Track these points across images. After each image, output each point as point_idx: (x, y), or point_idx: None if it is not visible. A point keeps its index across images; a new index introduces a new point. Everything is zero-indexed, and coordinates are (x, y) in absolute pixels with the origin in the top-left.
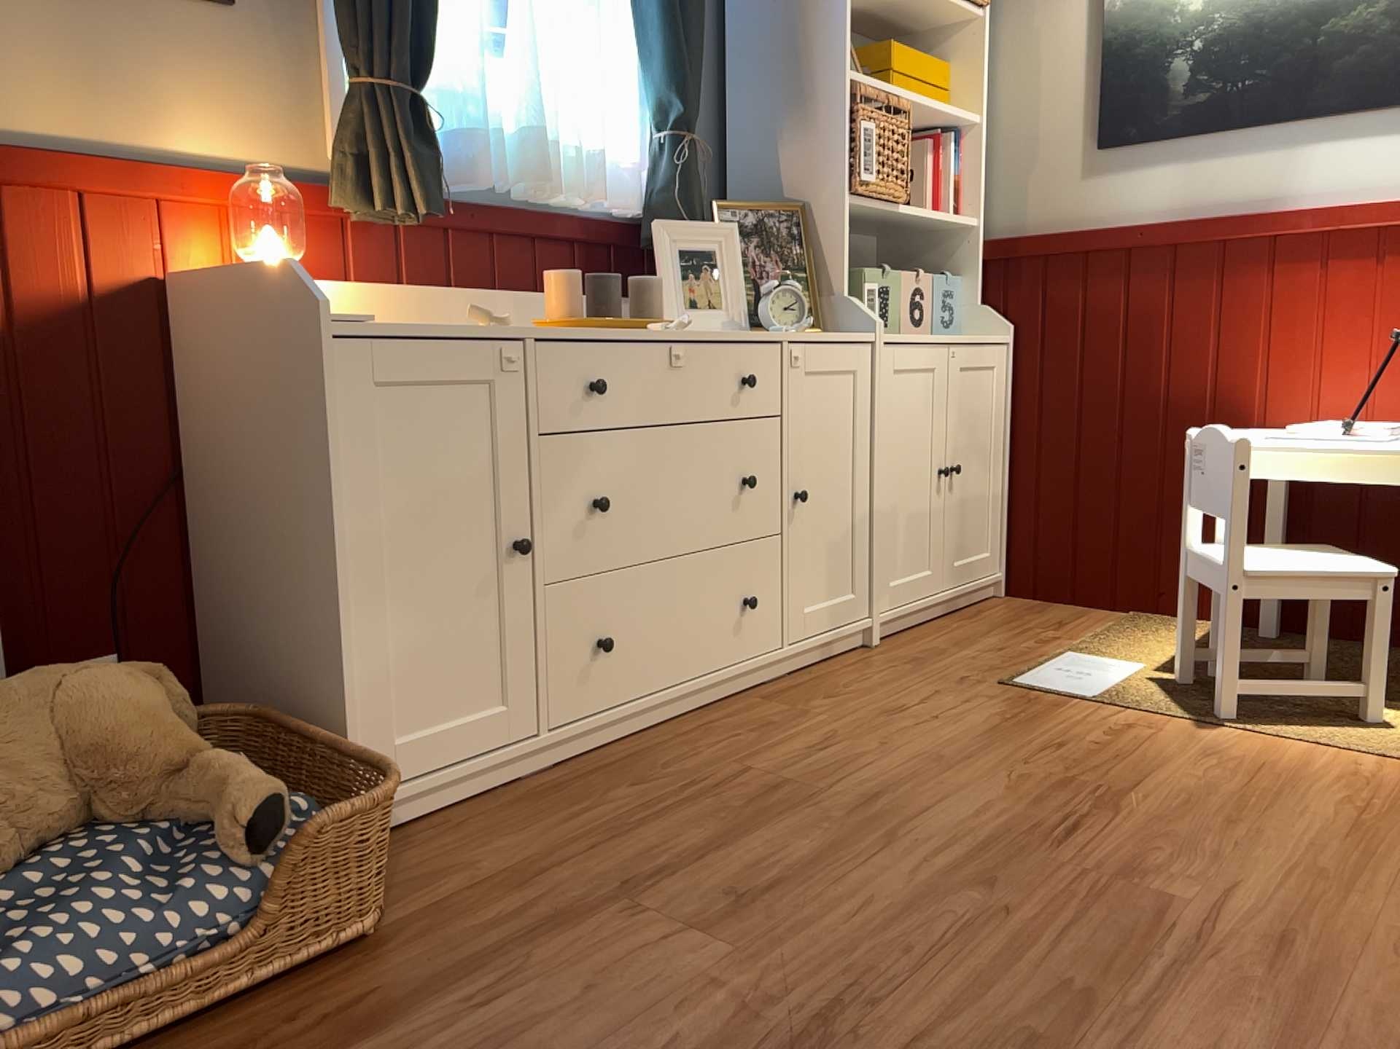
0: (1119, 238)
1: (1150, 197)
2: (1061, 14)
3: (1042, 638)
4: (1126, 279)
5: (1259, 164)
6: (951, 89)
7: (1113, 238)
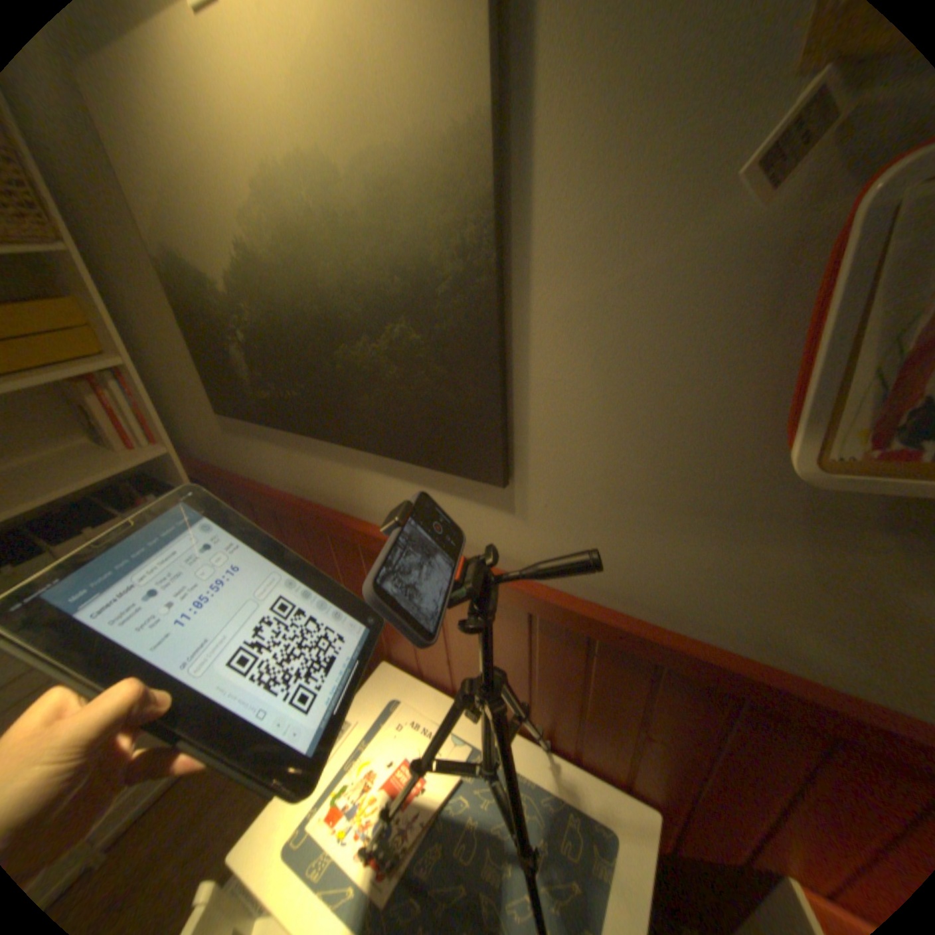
0: (259, 500)
1: (273, 468)
2: (136, 255)
3: (253, 806)
4: (280, 526)
5: (337, 471)
6: (92, 324)
7: (255, 499)
